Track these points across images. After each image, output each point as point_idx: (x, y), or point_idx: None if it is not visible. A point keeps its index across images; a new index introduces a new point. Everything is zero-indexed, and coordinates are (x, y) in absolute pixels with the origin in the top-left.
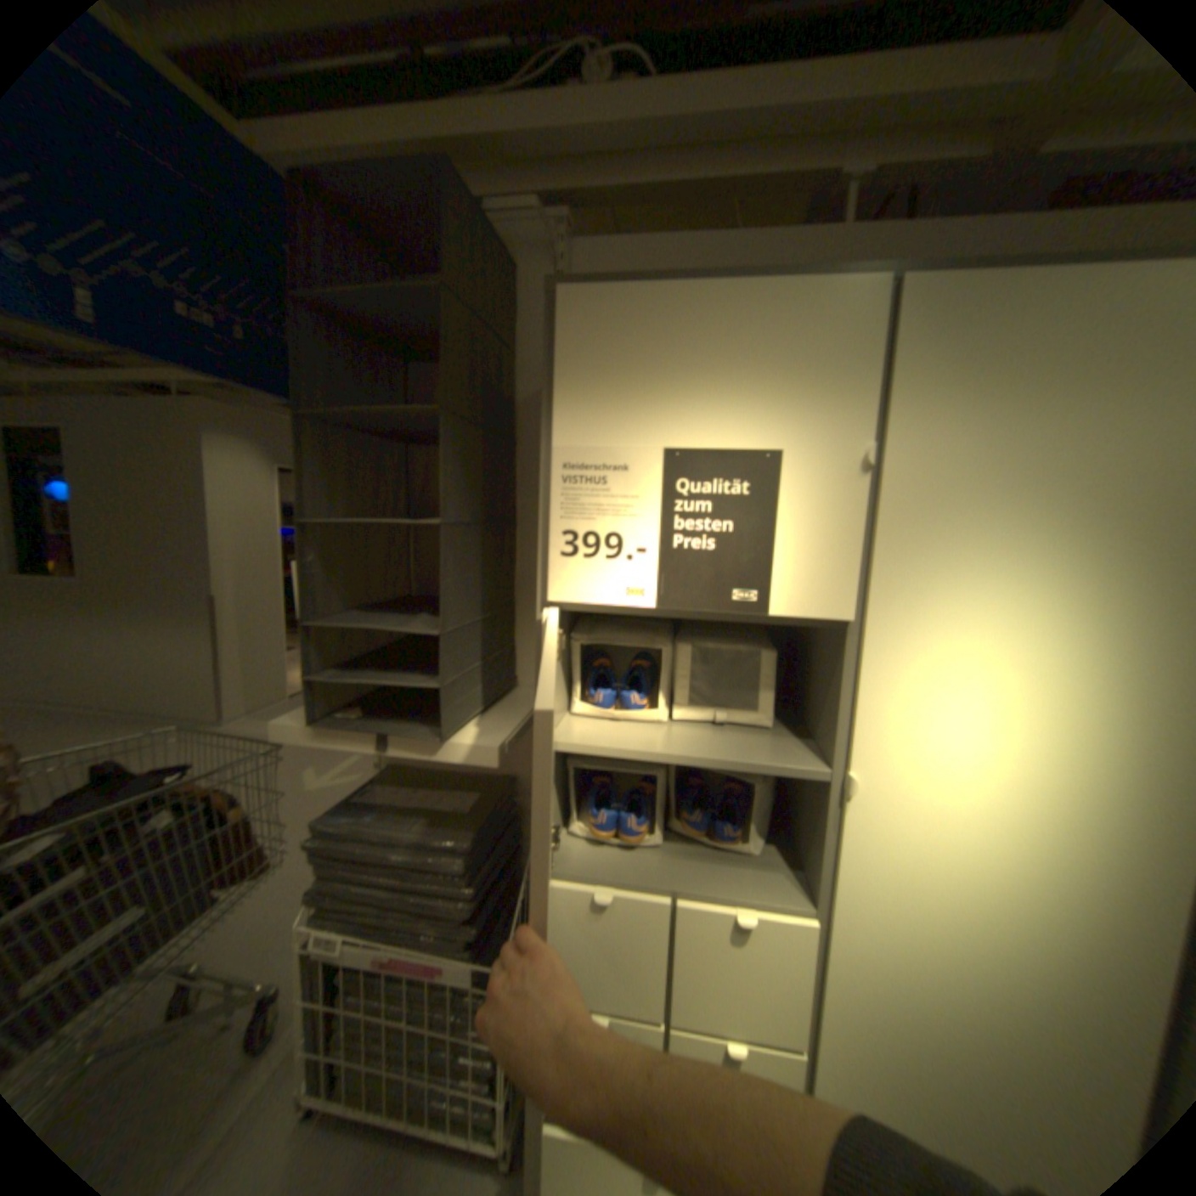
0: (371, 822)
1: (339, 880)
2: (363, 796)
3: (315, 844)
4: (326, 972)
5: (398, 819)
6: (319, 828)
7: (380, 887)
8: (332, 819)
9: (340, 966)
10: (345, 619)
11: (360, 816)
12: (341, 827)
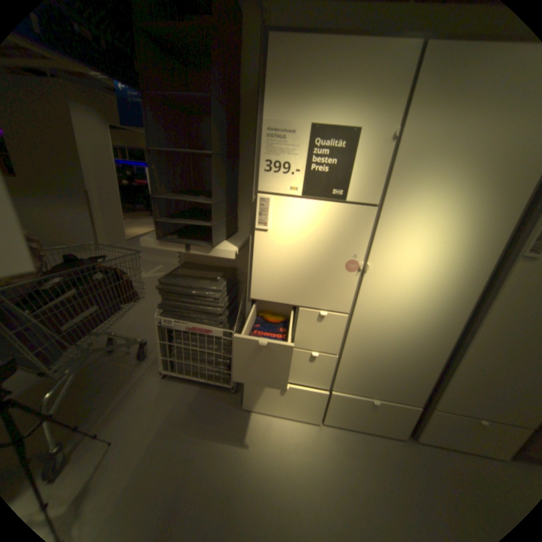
0: (181, 281)
1: (171, 301)
2: (176, 272)
3: (160, 287)
4: (167, 332)
5: (192, 280)
6: (161, 282)
7: (187, 304)
8: (166, 279)
9: (172, 331)
10: (166, 197)
11: (177, 279)
12: (170, 282)
